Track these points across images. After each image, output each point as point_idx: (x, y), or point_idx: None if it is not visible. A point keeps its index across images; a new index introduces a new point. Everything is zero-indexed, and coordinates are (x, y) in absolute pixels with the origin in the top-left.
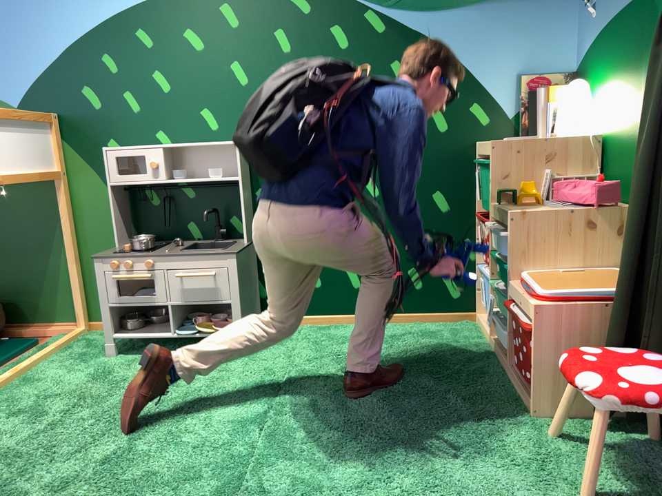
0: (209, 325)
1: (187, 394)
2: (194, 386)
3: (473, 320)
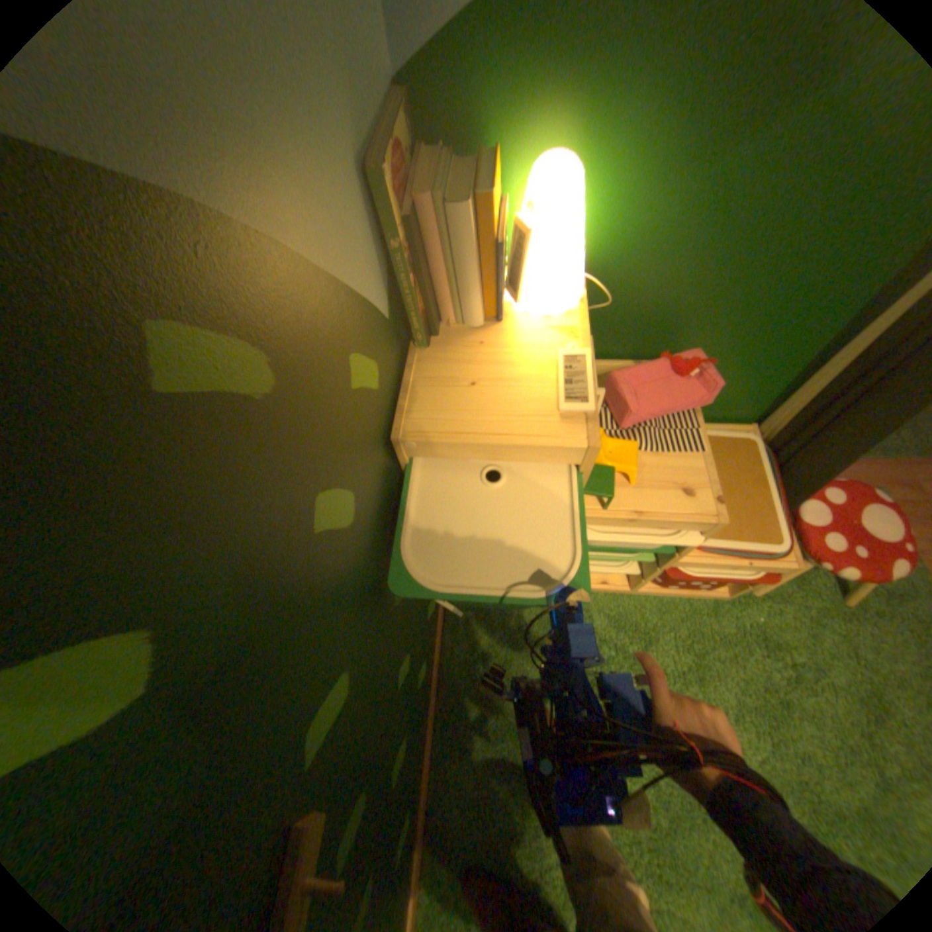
0: None
1: None
2: None
3: None
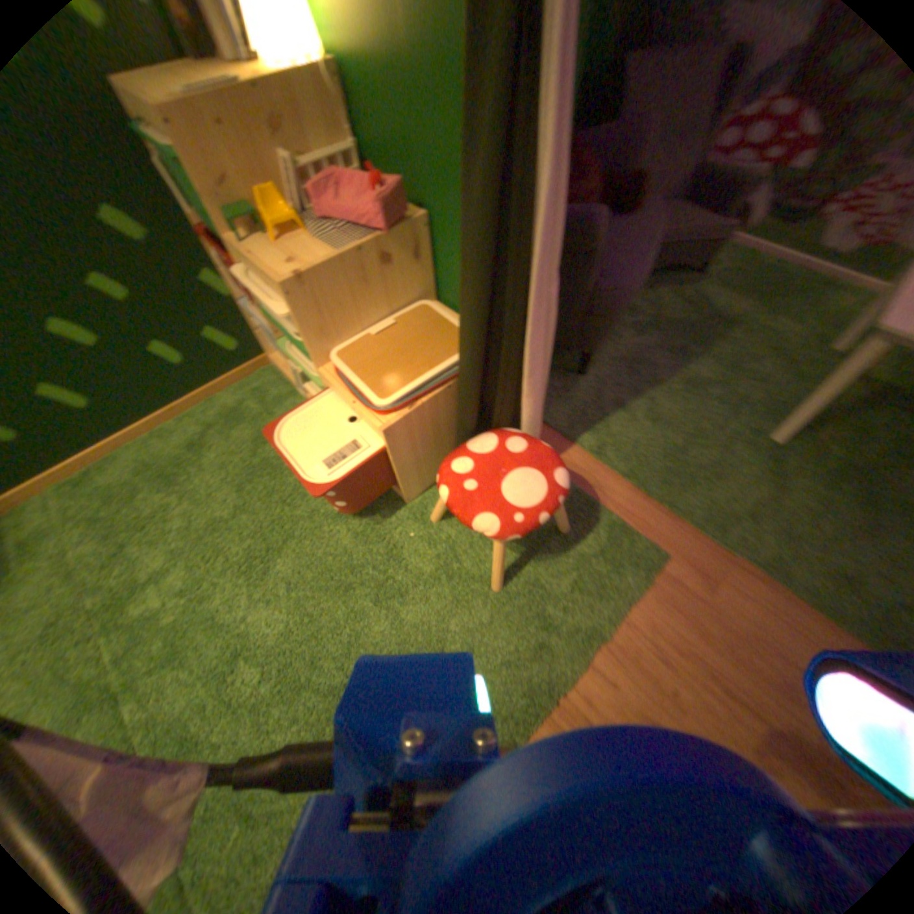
0: None
1: None
2: None
3: (269, 360)
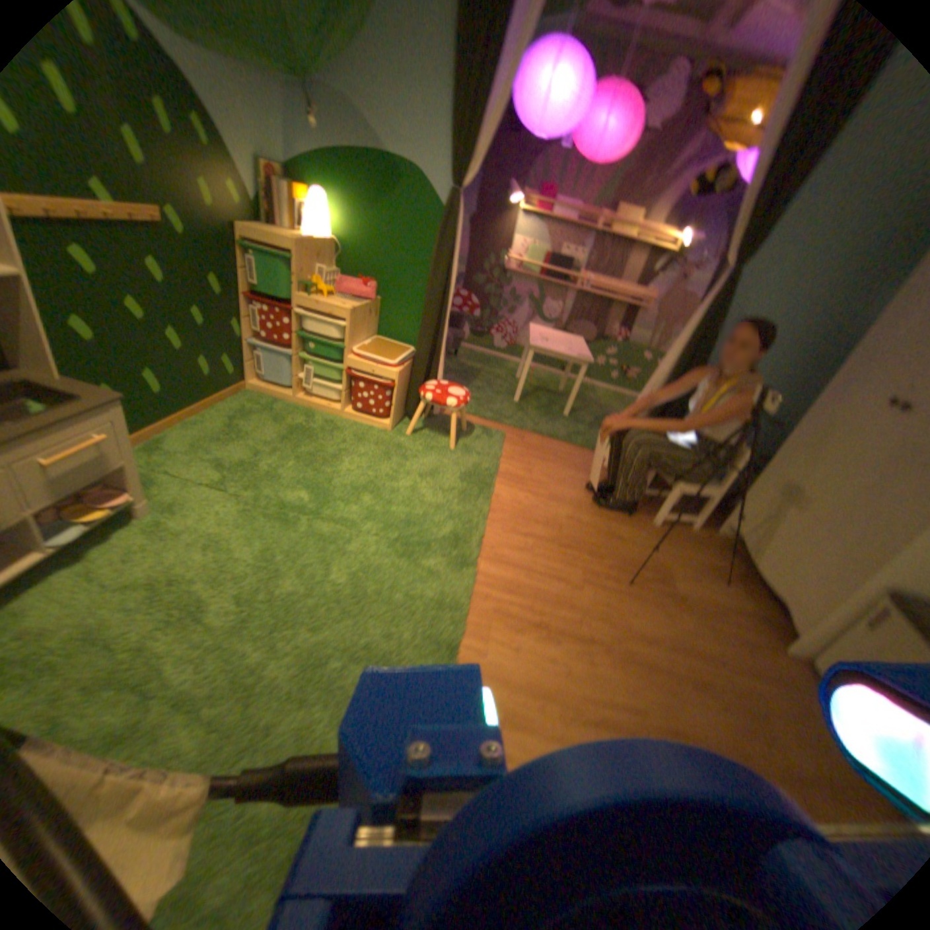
0: (82, 502)
1: (206, 563)
2: (187, 556)
3: (245, 386)
